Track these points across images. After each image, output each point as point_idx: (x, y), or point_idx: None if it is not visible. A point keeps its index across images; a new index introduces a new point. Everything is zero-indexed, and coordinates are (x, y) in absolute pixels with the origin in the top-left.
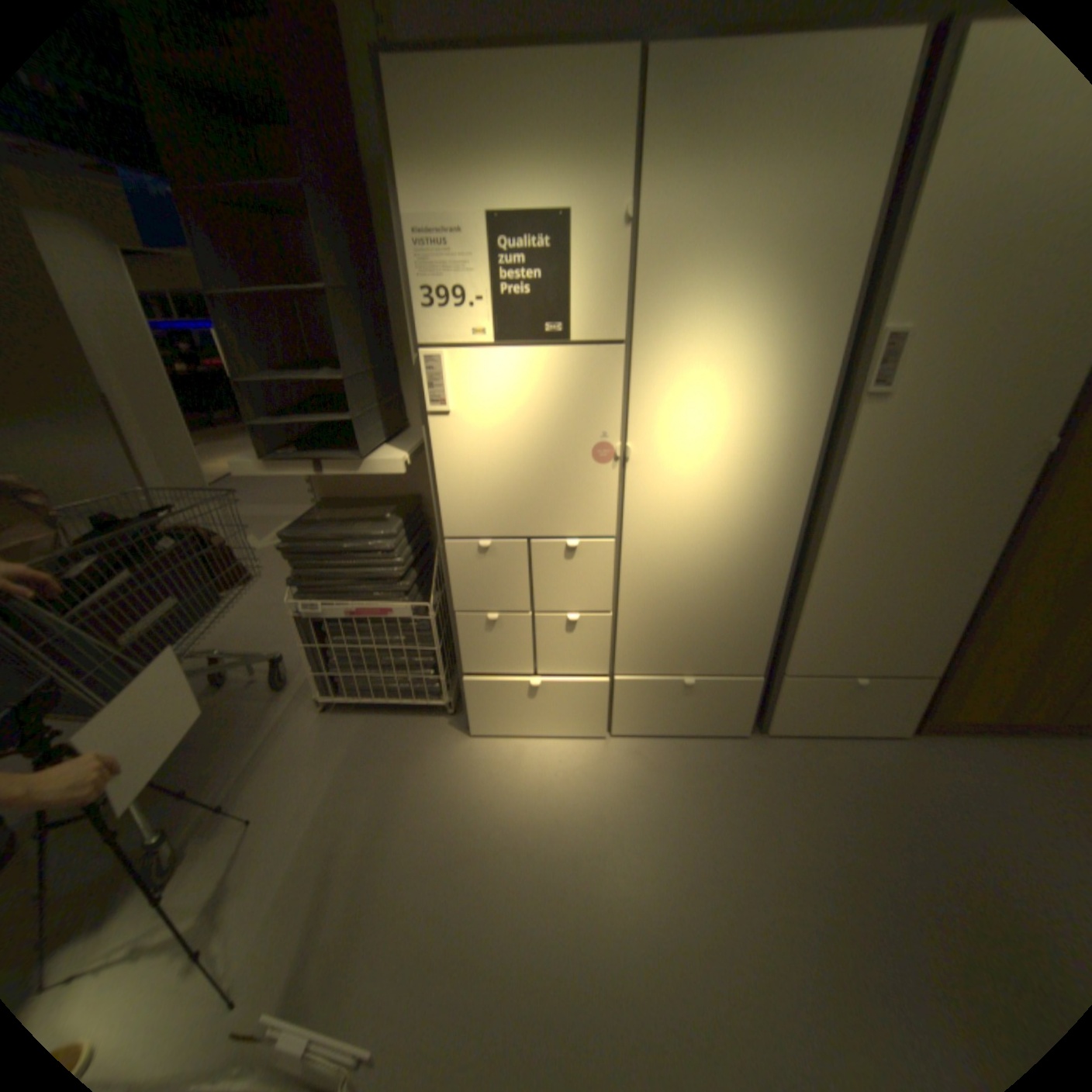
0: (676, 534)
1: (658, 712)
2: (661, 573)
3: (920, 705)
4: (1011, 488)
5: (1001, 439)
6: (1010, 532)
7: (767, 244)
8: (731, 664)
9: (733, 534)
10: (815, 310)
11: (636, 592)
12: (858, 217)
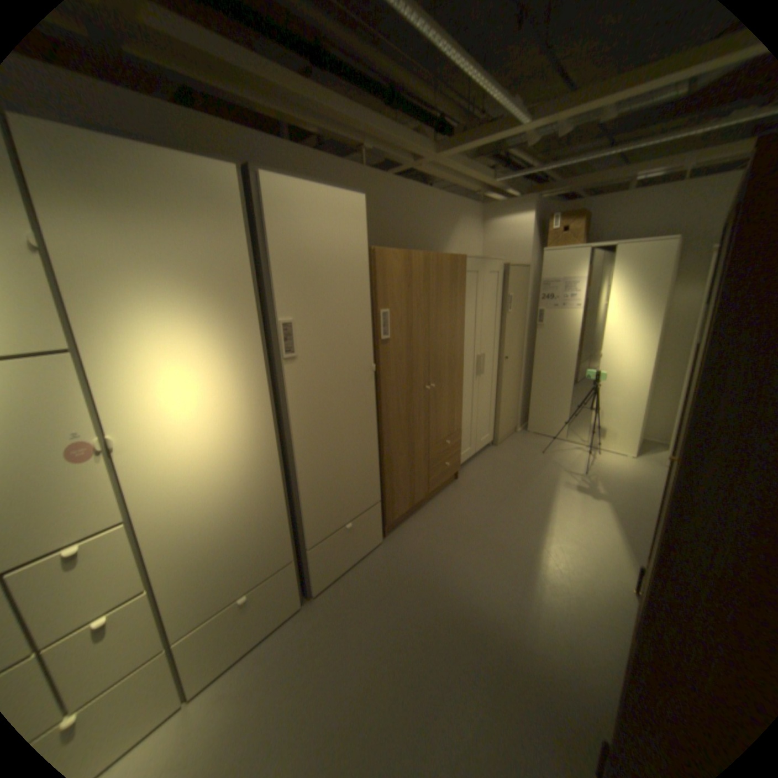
0: (184, 494)
1: (223, 647)
2: (183, 531)
3: (377, 522)
4: (366, 393)
5: (353, 371)
6: (375, 414)
7: (181, 274)
8: (267, 567)
9: (232, 474)
10: (232, 314)
11: (163, 559)
12: (237, 260)
